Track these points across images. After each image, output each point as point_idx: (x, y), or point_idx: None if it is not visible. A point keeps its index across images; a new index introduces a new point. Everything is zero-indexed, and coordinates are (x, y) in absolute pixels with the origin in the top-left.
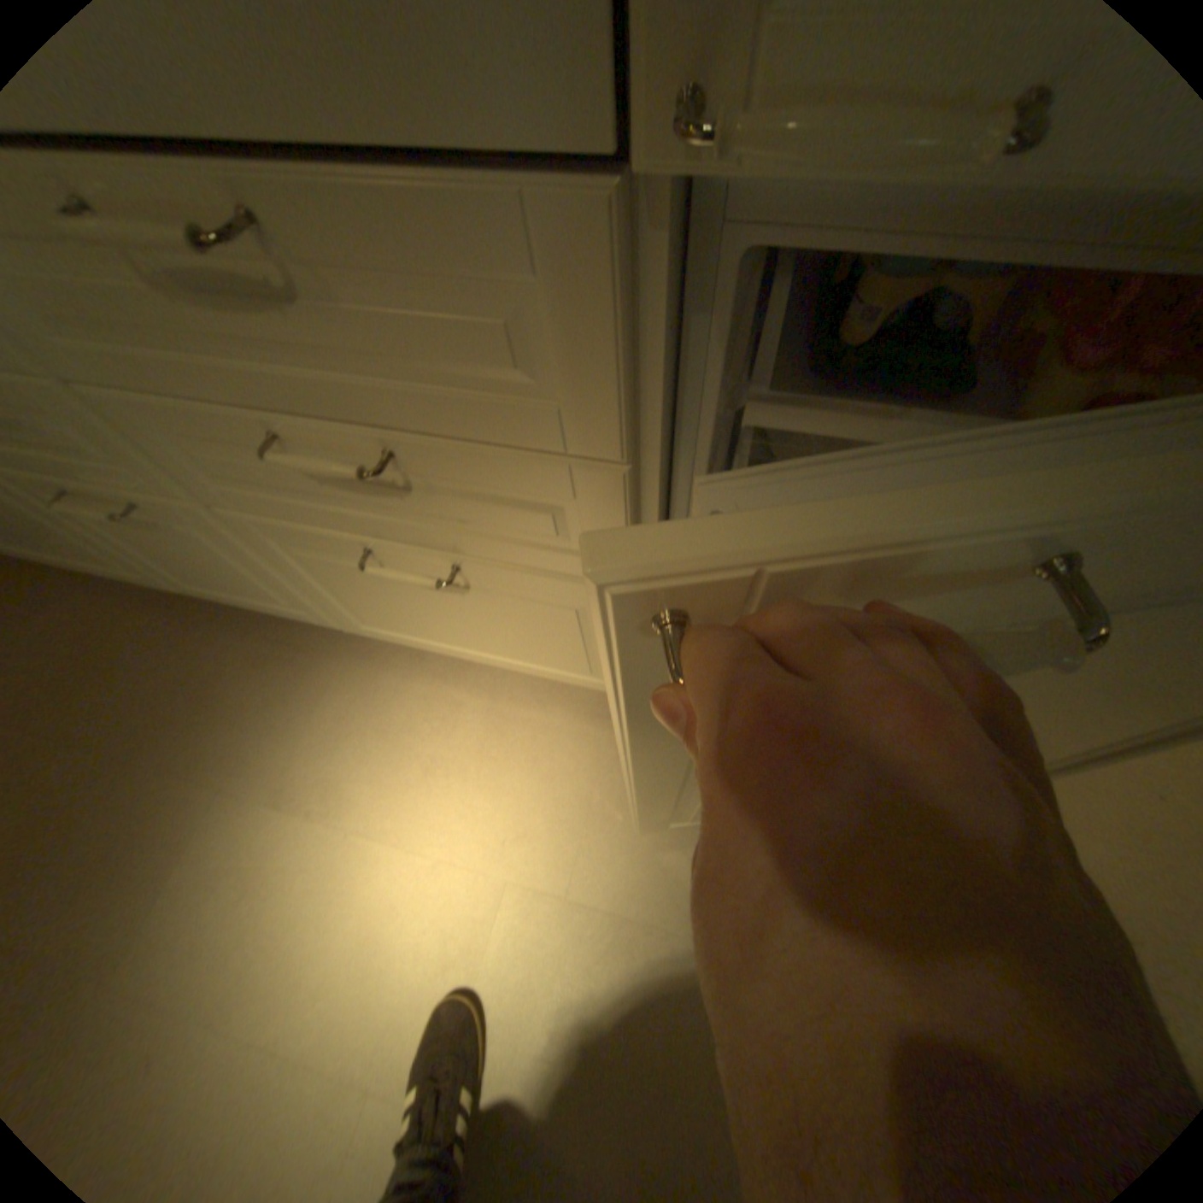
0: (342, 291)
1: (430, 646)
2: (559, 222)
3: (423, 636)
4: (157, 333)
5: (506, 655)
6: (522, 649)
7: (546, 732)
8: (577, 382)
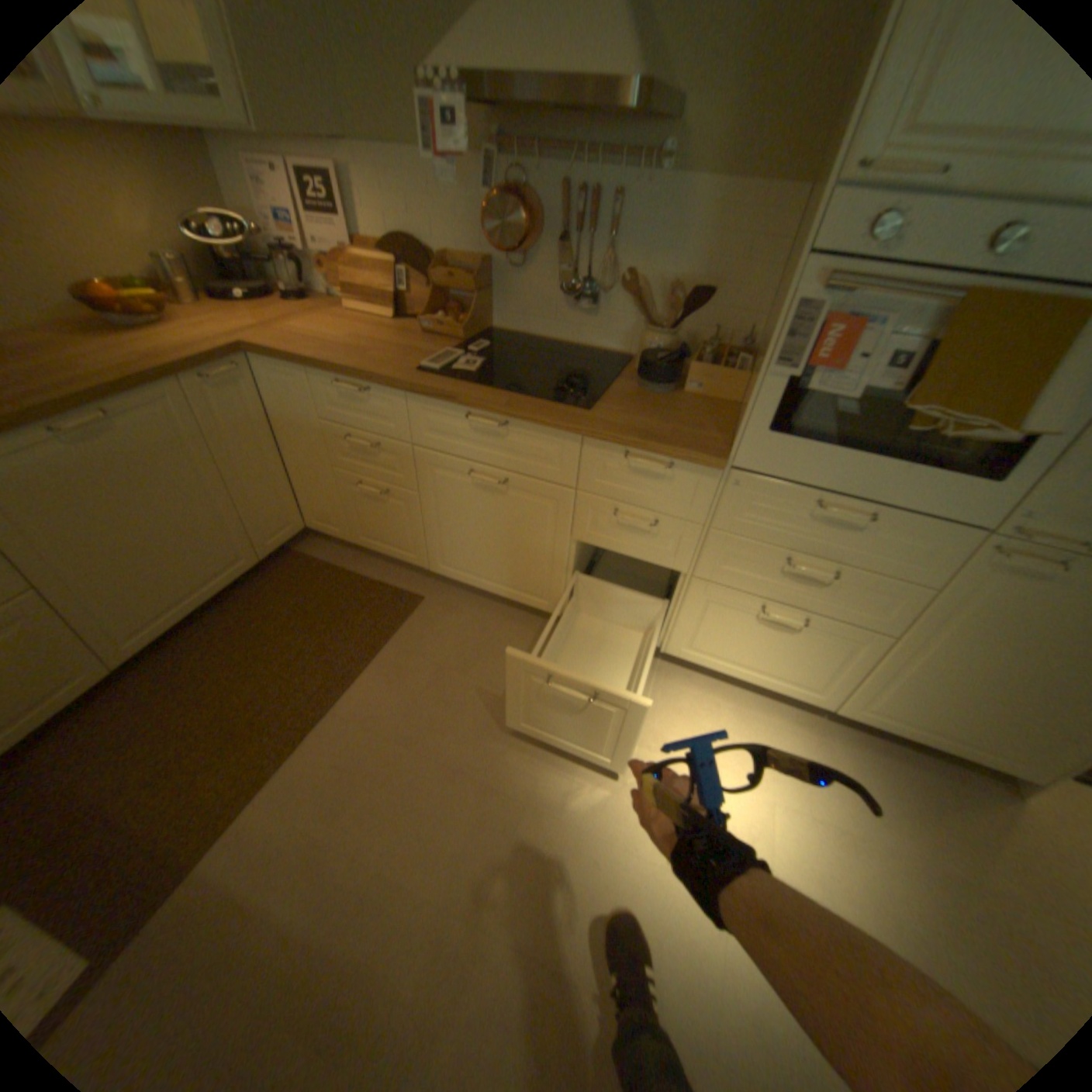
0: (884, 532)
1: (717, 666)
2: (970, 535)
3: (722, 658)
4: (788, 525)
5: (770, 675)
6: (789, 671)
7: (772, 728)
8: (944, 566)
